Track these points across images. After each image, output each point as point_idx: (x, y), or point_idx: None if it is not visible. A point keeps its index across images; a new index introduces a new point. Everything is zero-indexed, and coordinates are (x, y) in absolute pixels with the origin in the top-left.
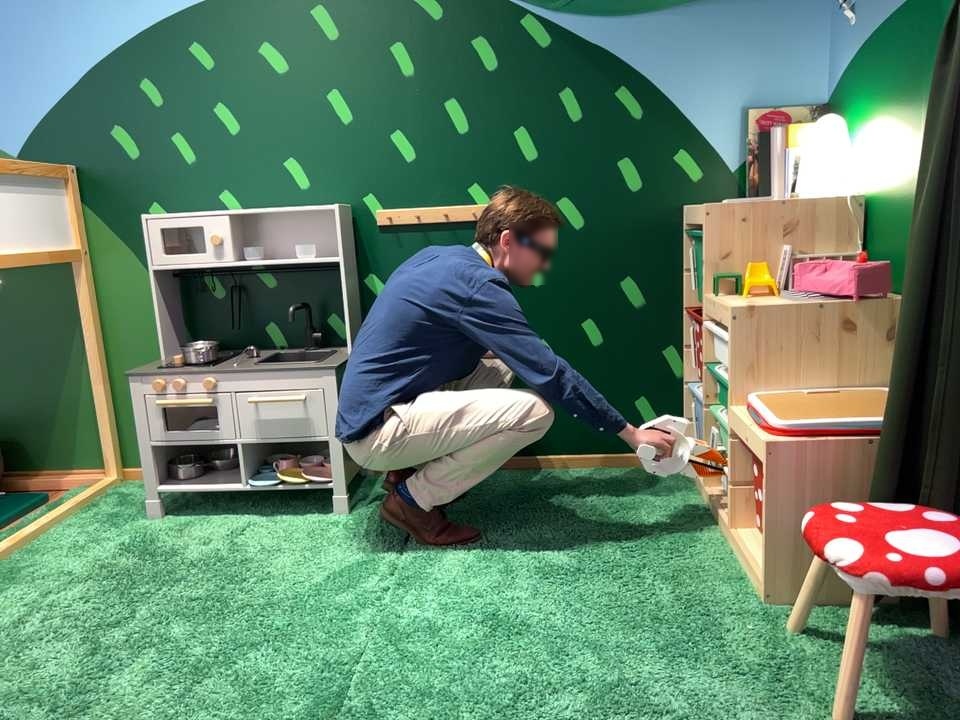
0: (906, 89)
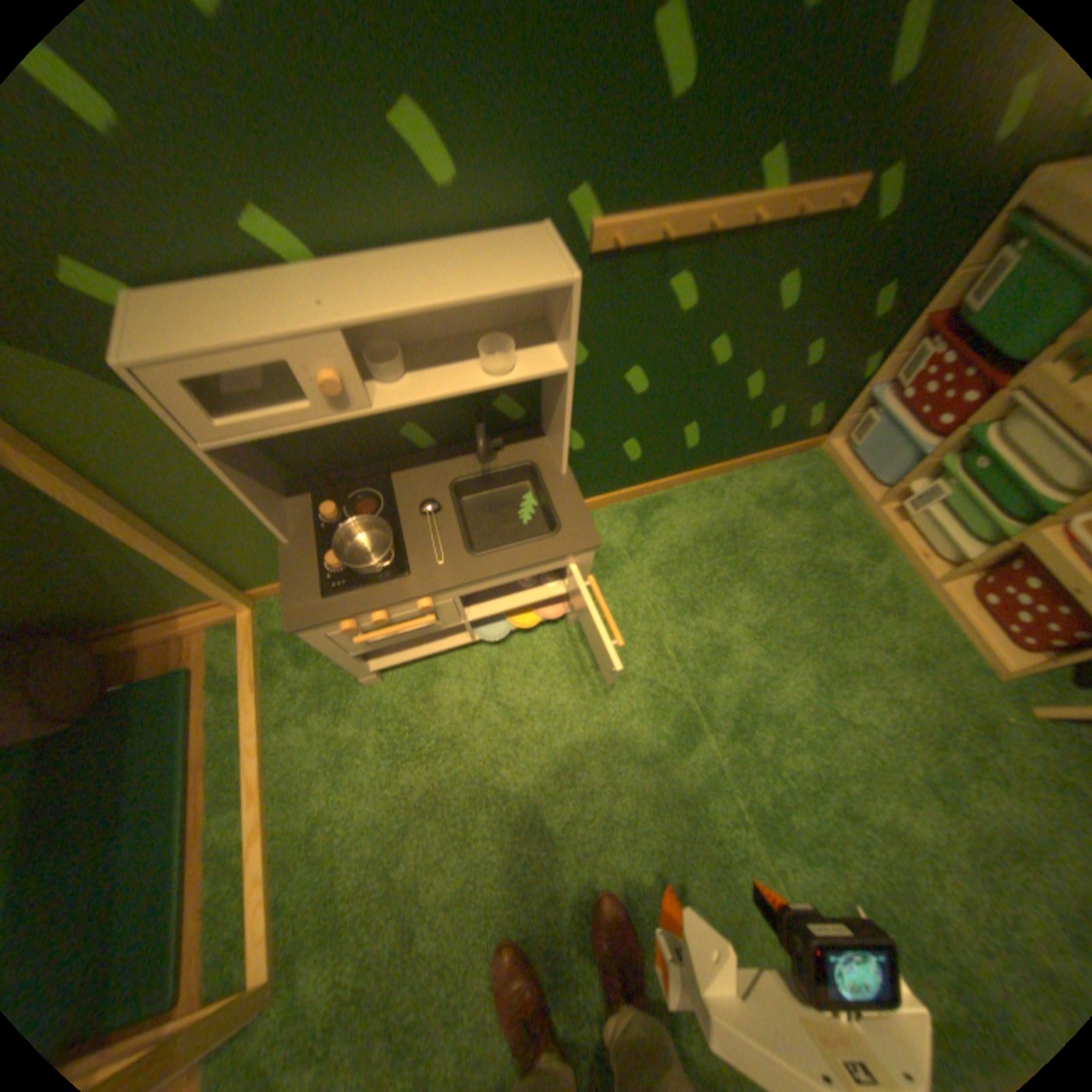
0: None
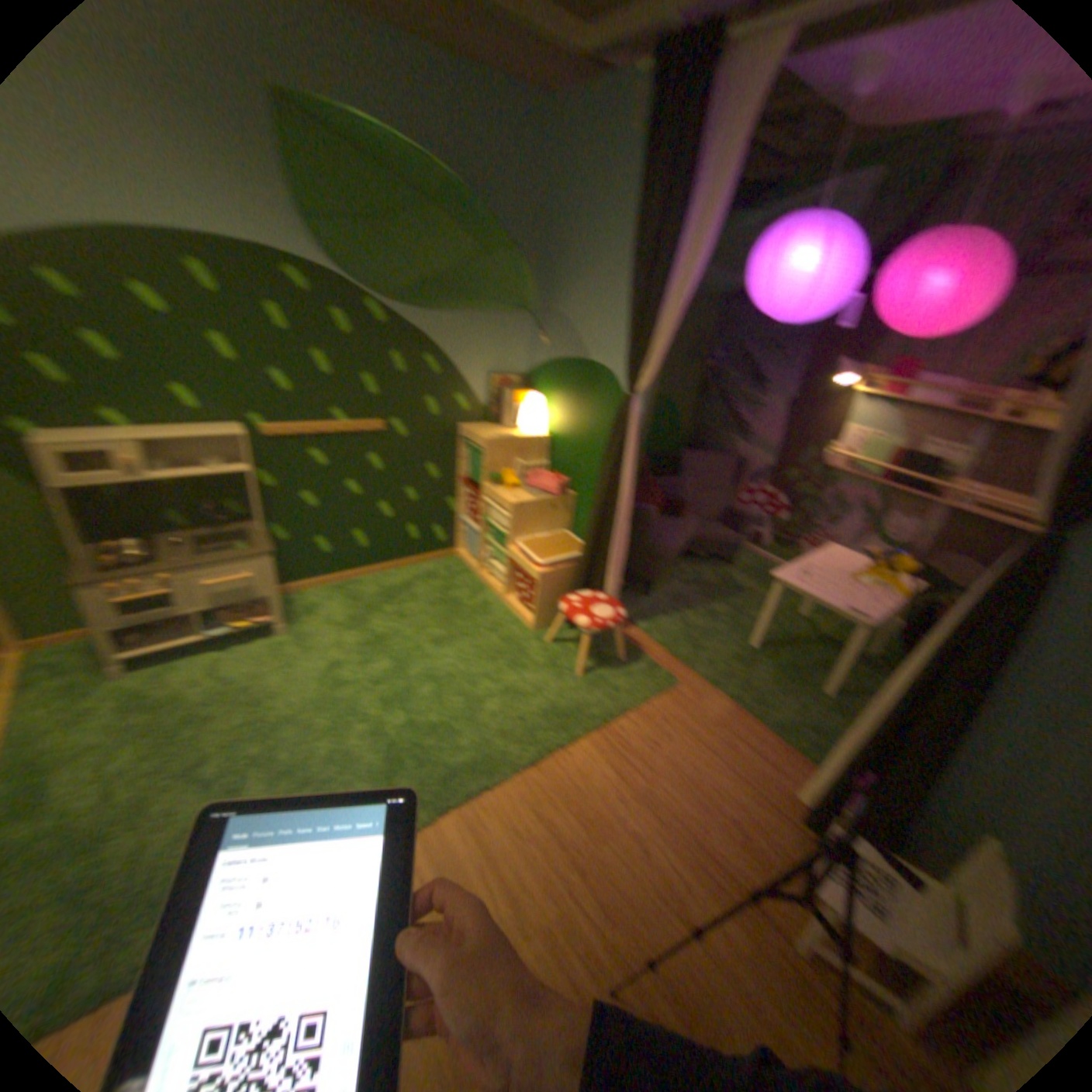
0: (577, 401)
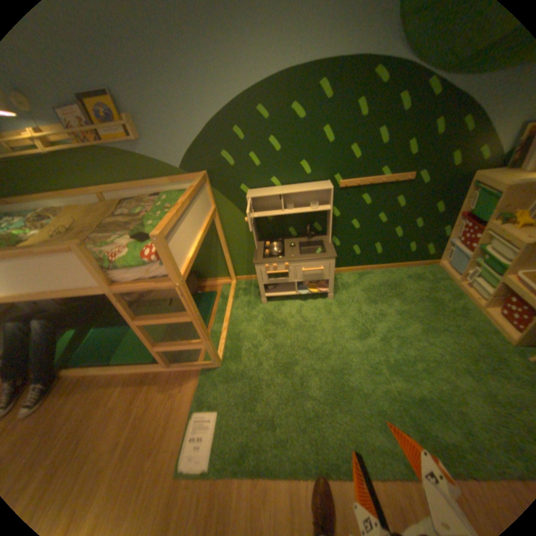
0: None
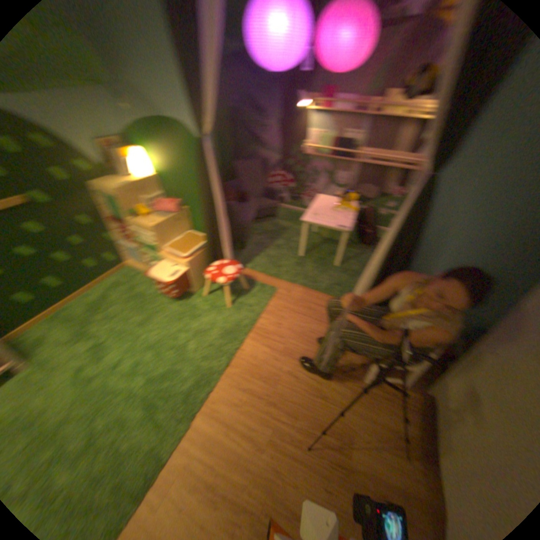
0: (162, 147)
